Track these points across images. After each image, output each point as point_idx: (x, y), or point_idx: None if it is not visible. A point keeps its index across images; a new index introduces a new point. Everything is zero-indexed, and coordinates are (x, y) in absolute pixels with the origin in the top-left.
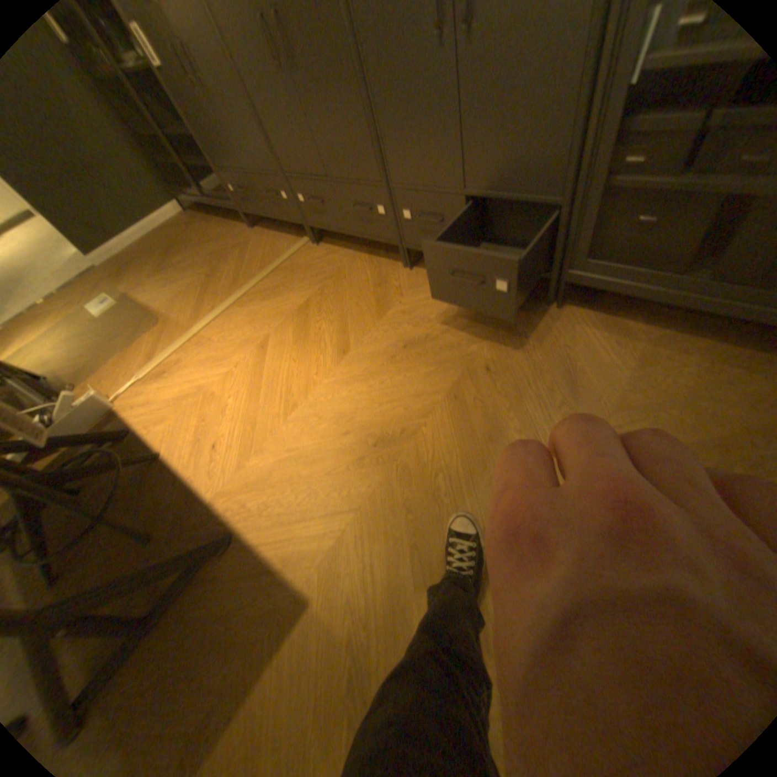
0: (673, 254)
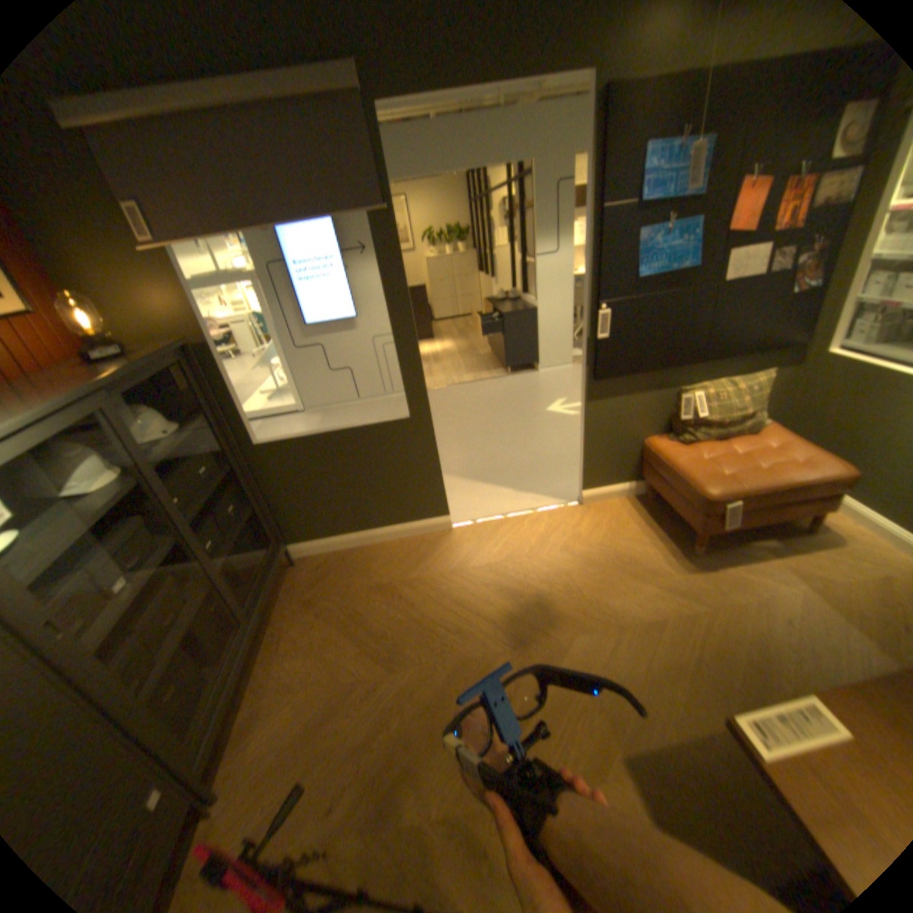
0: (190, 683)
